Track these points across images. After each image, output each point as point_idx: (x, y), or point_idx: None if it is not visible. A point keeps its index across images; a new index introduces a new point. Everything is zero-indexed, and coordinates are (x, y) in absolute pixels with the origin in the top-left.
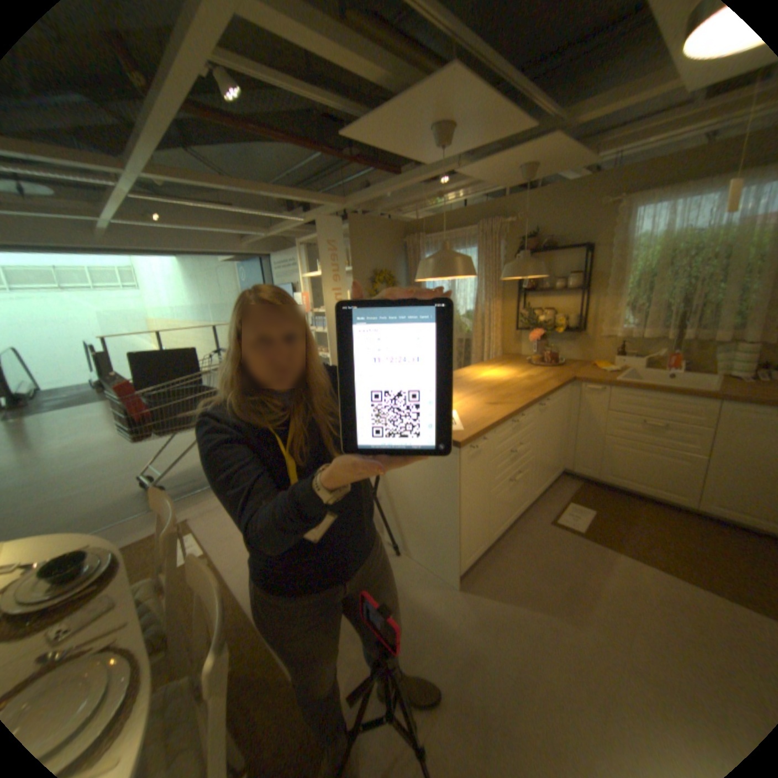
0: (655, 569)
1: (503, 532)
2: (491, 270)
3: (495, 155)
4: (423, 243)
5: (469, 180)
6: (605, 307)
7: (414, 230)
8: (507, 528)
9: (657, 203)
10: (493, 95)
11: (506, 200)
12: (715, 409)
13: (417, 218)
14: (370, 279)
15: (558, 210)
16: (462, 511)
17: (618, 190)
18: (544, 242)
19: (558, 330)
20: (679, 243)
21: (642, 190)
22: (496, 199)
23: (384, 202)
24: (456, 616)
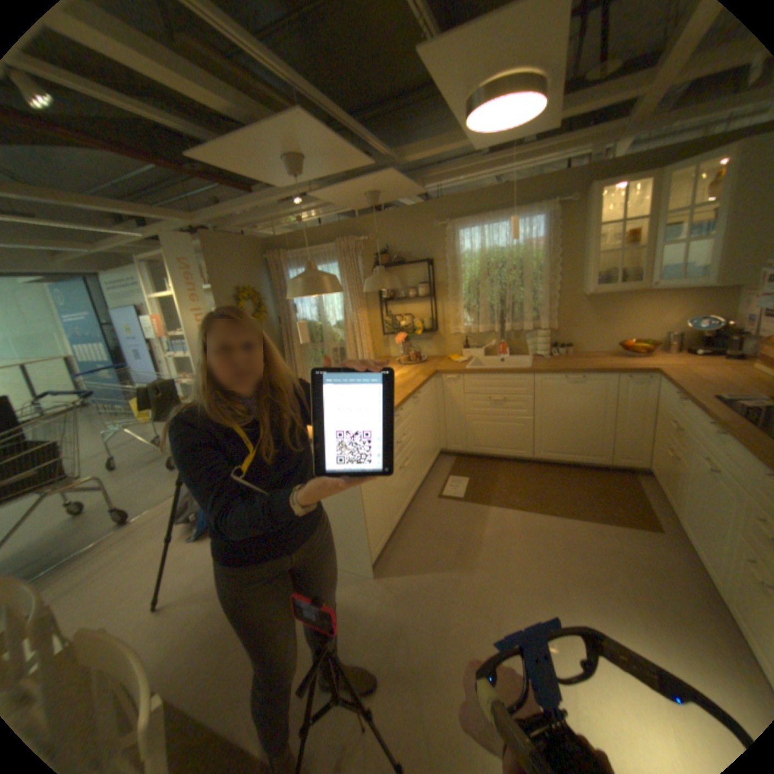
0: (513, 510)
1: (401, 515)
2: (353, 284)
3: (342, 184)
4: (284, 259)
5: (320, 202)
6: (448, 311)
7: (272, 246)
8: (403, 511)
9: (470, 228)
10: (334, 138)
11: (356, 221)
12: (530, 381)
13: (273, 235)
14: (233, 297)
15: (401, 232)
16: (364, 505)
17: (442, 217)
18: (394, 258)
19: (416, 333)
20: (489, 259)
21: (459, 218)
22: (347, 220)
23: (237, 218)
24: (373, 602)
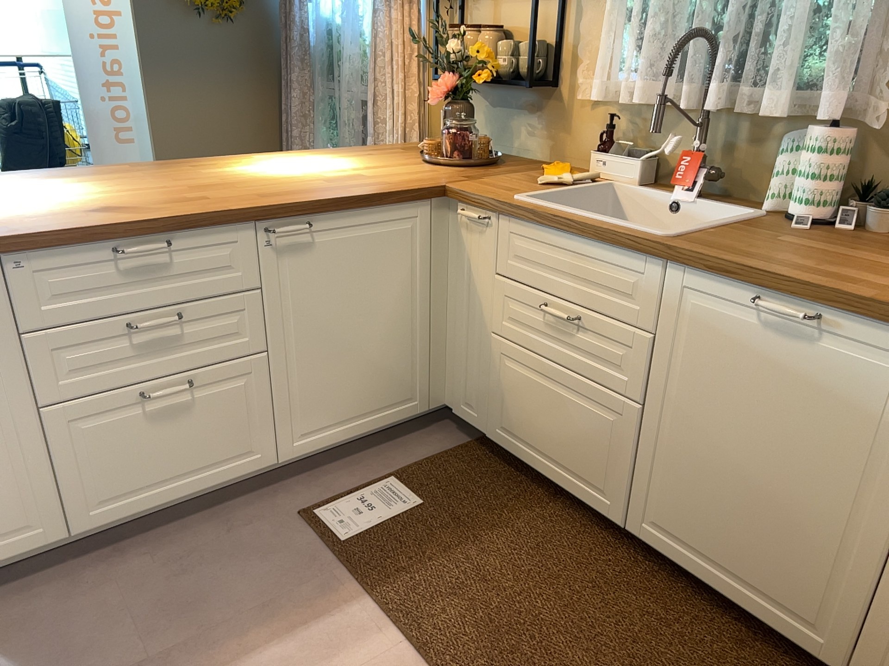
0: (404, 639)
1: (145, 509)
2: None
3: None
4: None
5: None
6: (584, 25)
7: None
8: (161, 503)
9: None
10: None
11: None
12: (654, 283)
13: None
14: None
15: None
16: None
17: None
18: None
19: (479, 78)
20: None
21: None
22: None
23: None
24: None
